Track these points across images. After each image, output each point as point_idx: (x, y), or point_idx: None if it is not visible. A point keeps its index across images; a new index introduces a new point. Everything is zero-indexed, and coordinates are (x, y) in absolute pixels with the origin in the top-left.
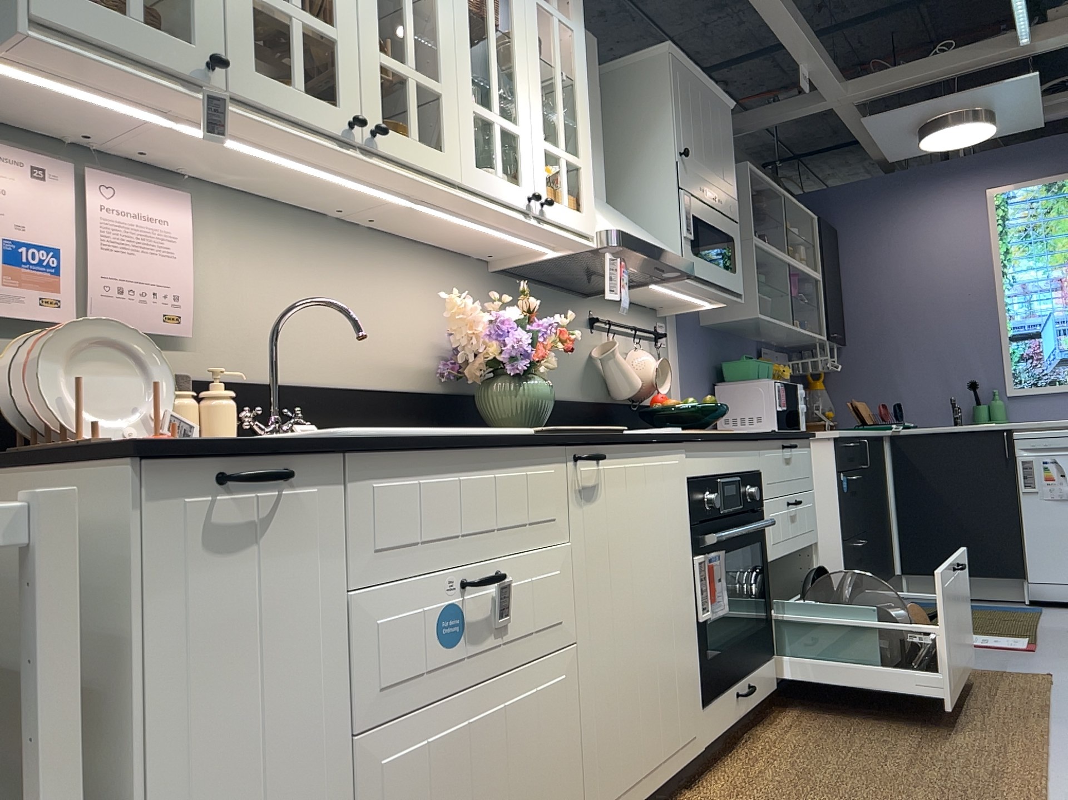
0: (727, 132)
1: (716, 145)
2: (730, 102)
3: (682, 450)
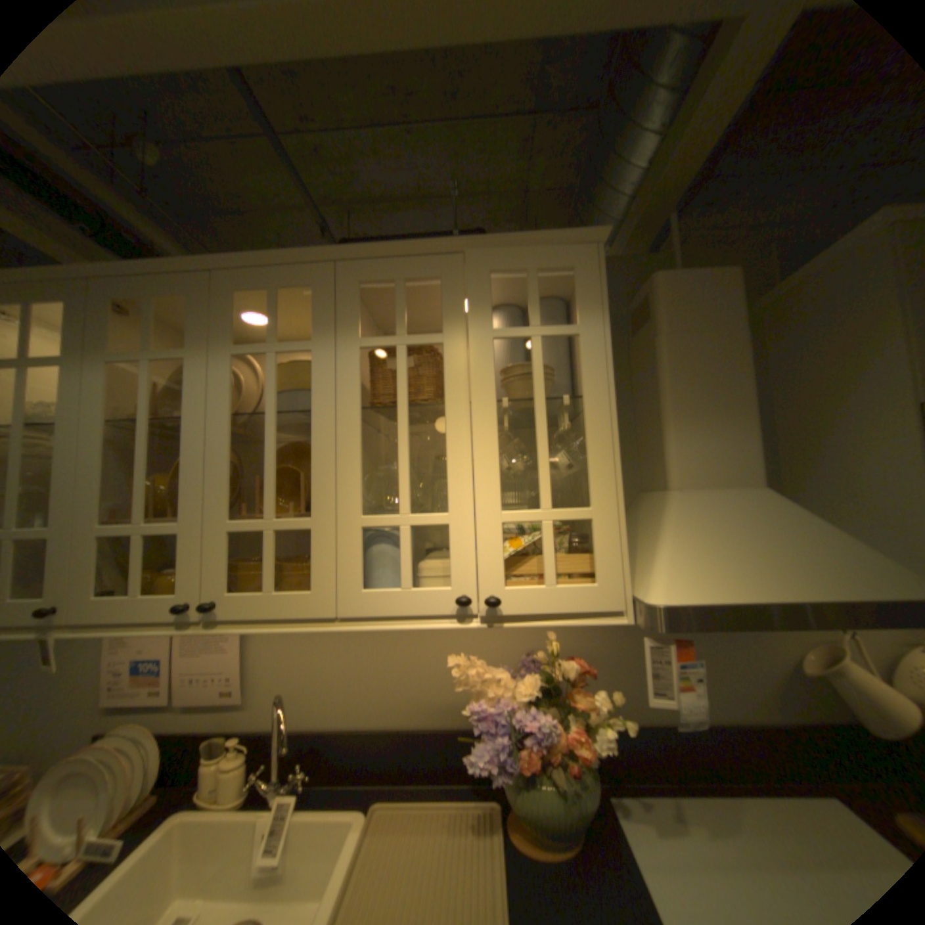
0: None
1: None
2: None
3: None
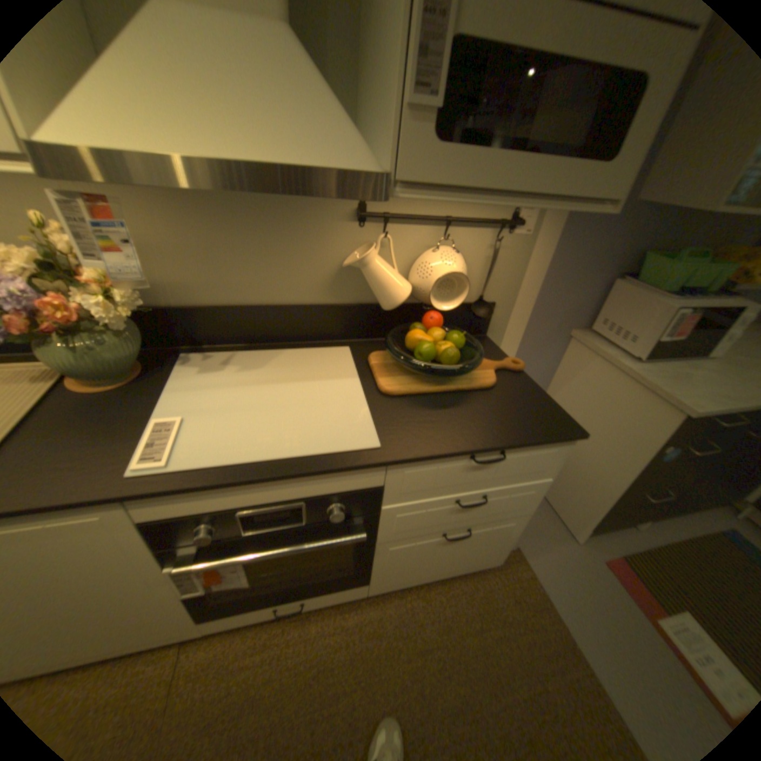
0: None
1: None
2: None
3: (102, 509)
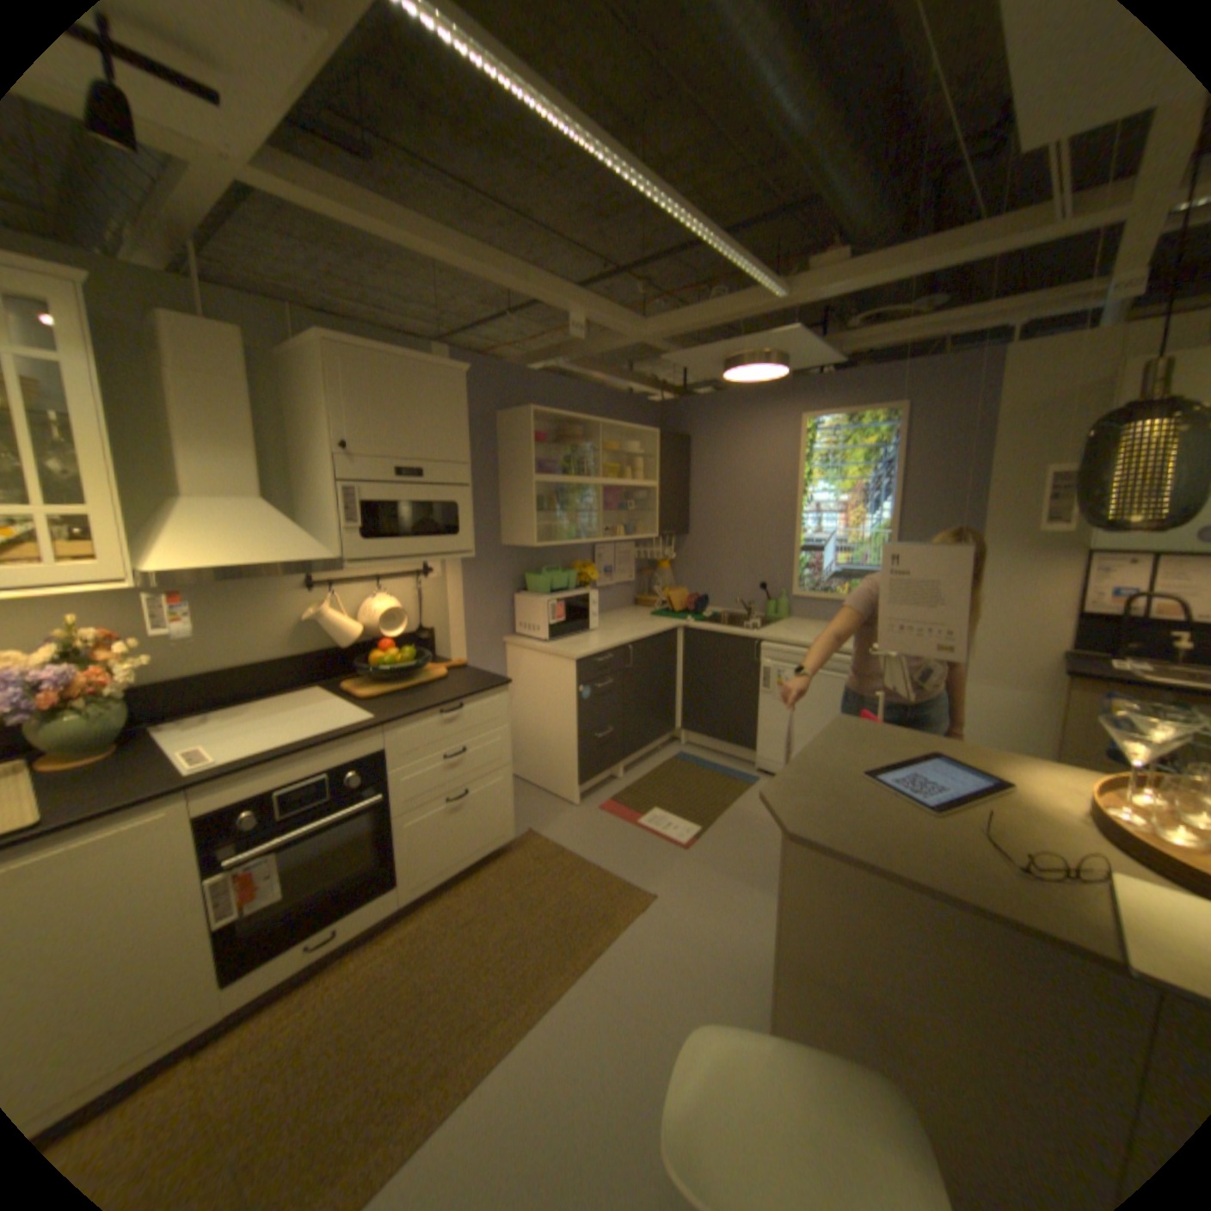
0: (451, 398)
1: (423, 417)
2: (457, 365)
3: (173, 801)
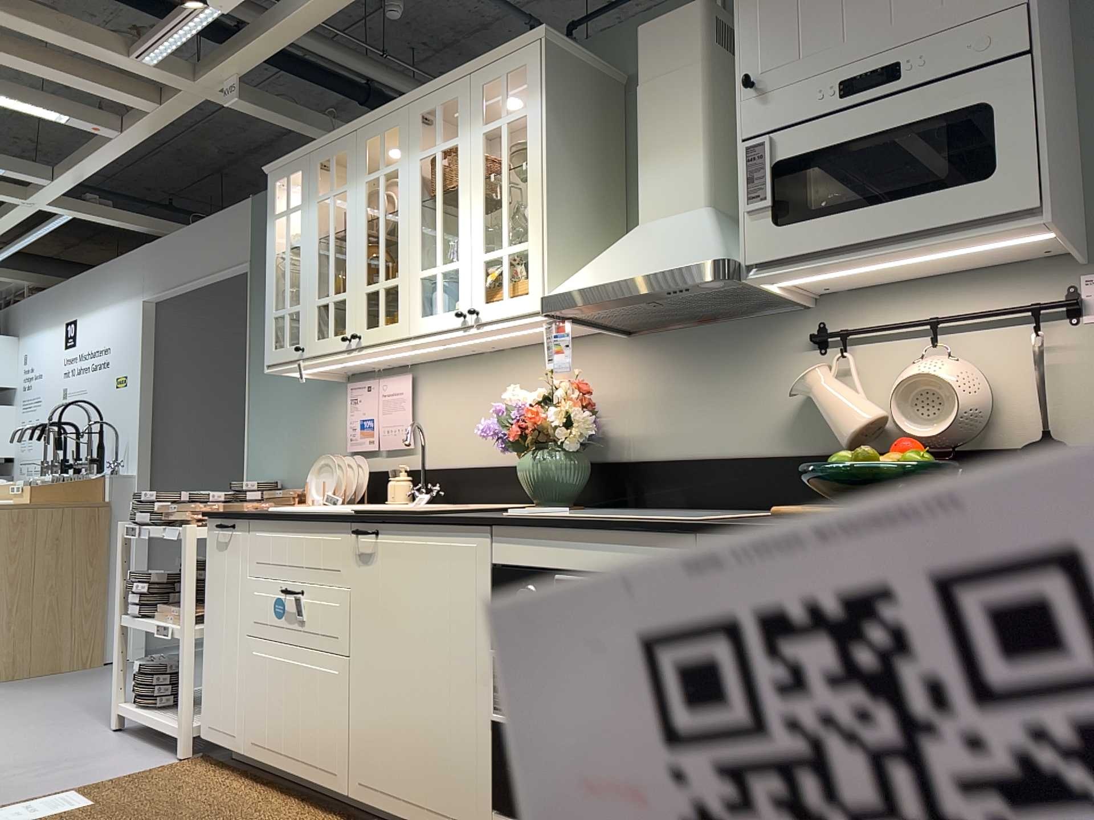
0: None
1: None
2: None
3: (479, 535)
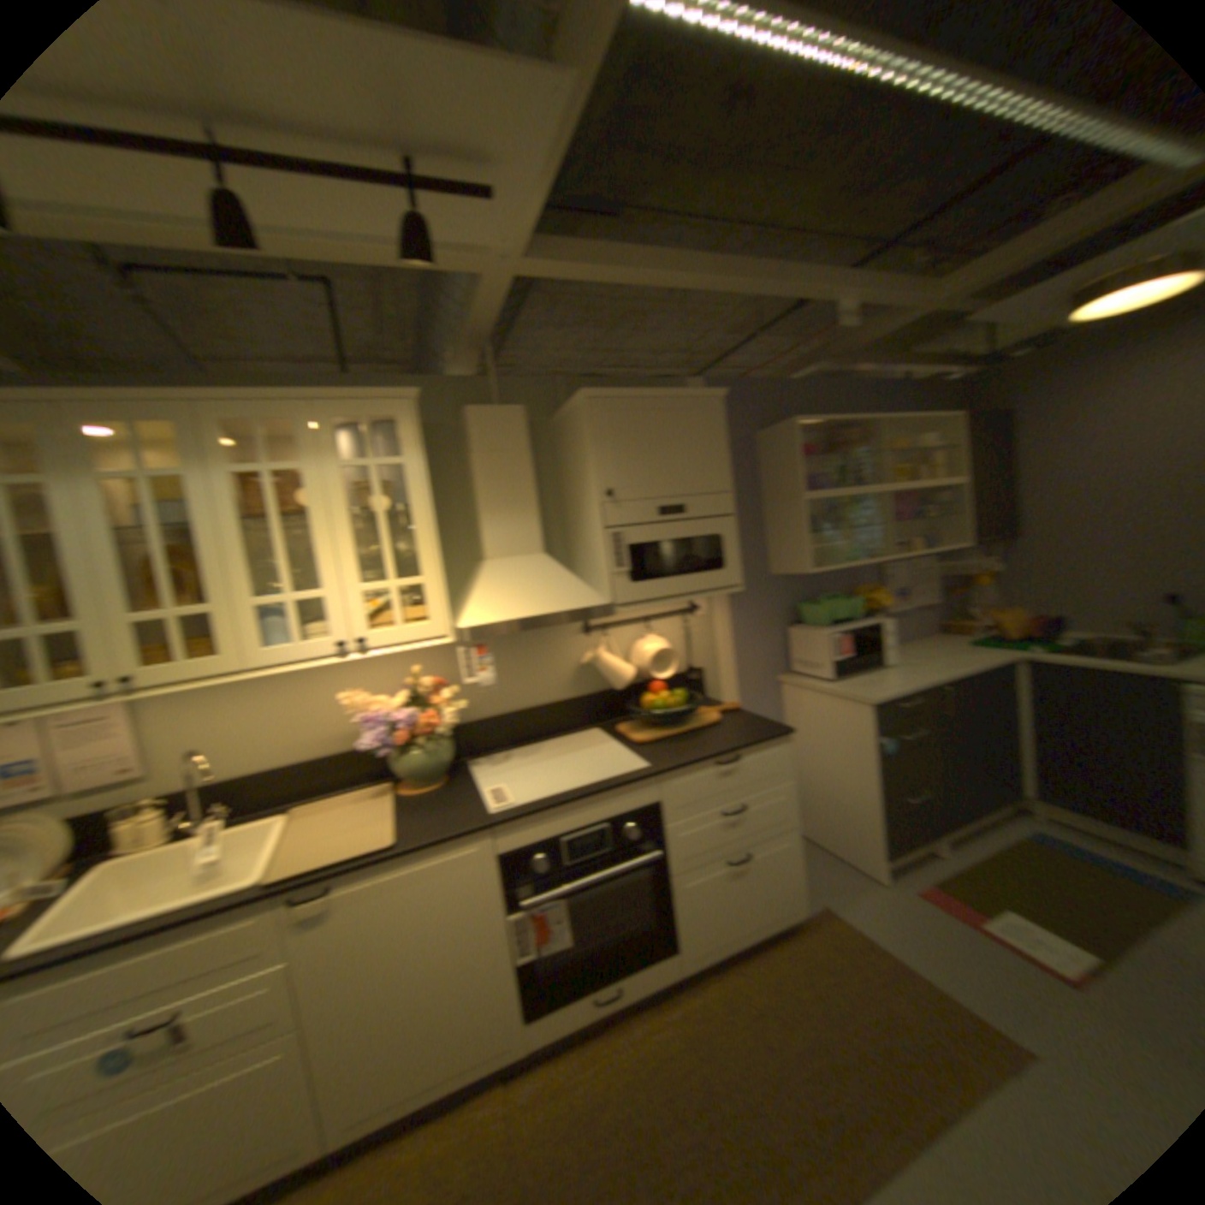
0: (712, 426)
1: (685, 452)
2: (716, 391)
3: (487, 837)
